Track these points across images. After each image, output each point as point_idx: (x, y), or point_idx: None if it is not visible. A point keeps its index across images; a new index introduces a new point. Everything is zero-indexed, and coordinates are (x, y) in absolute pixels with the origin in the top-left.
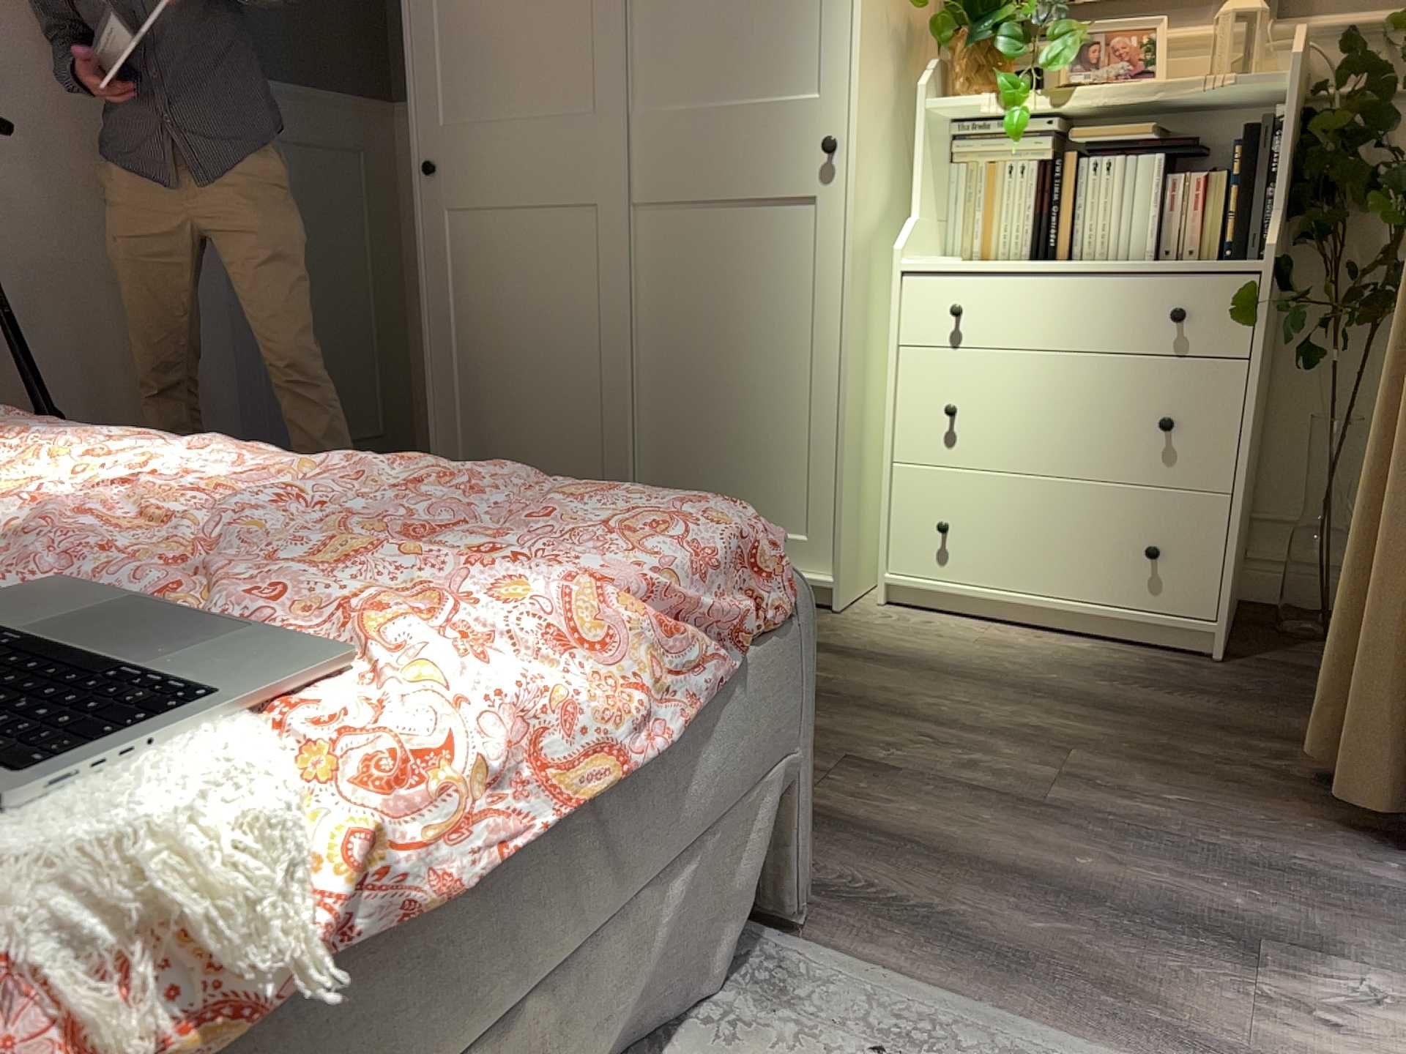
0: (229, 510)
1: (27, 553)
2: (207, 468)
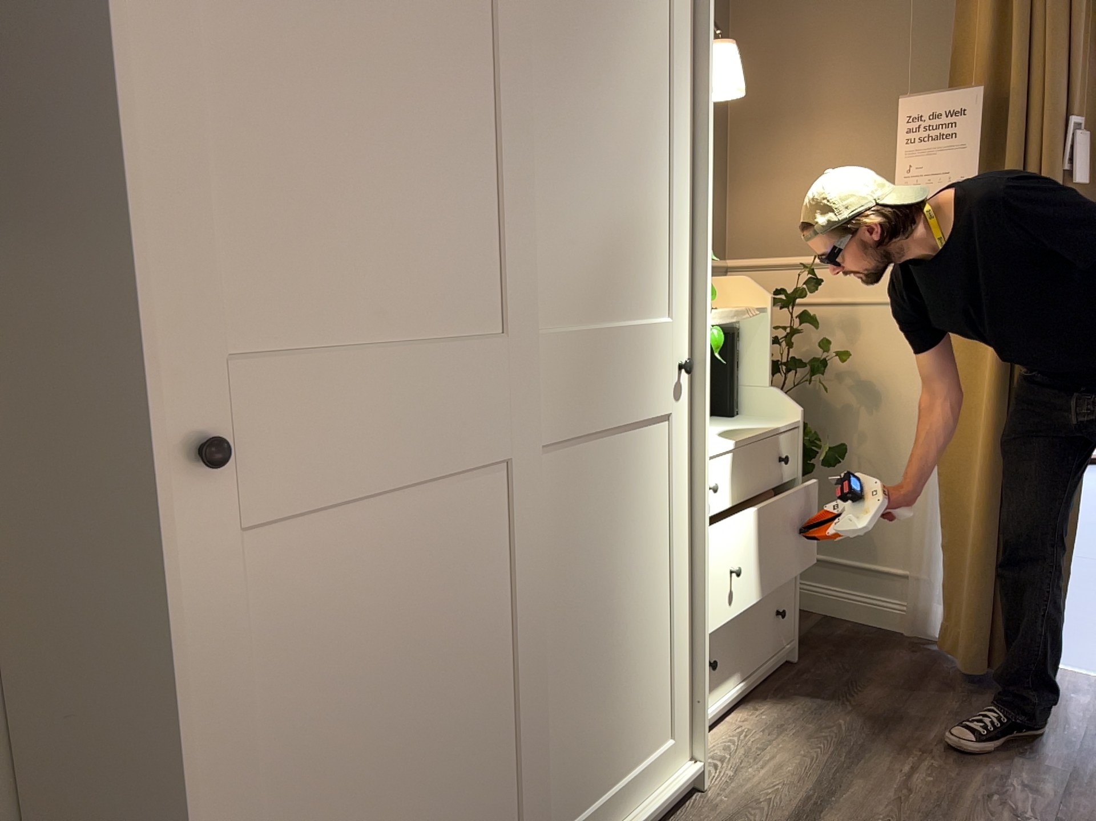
0: None
1: None
2: None
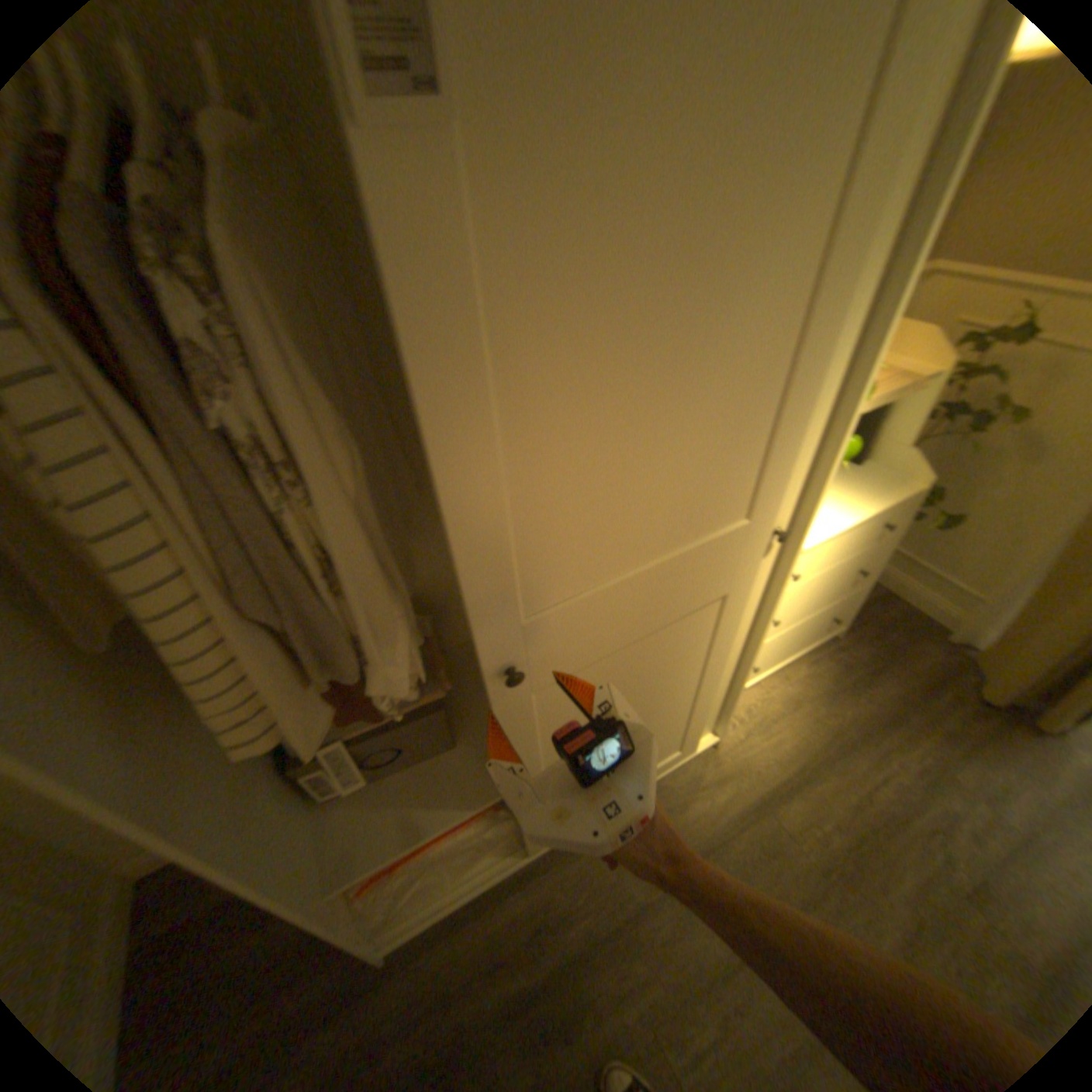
0: None
1: None
2: None
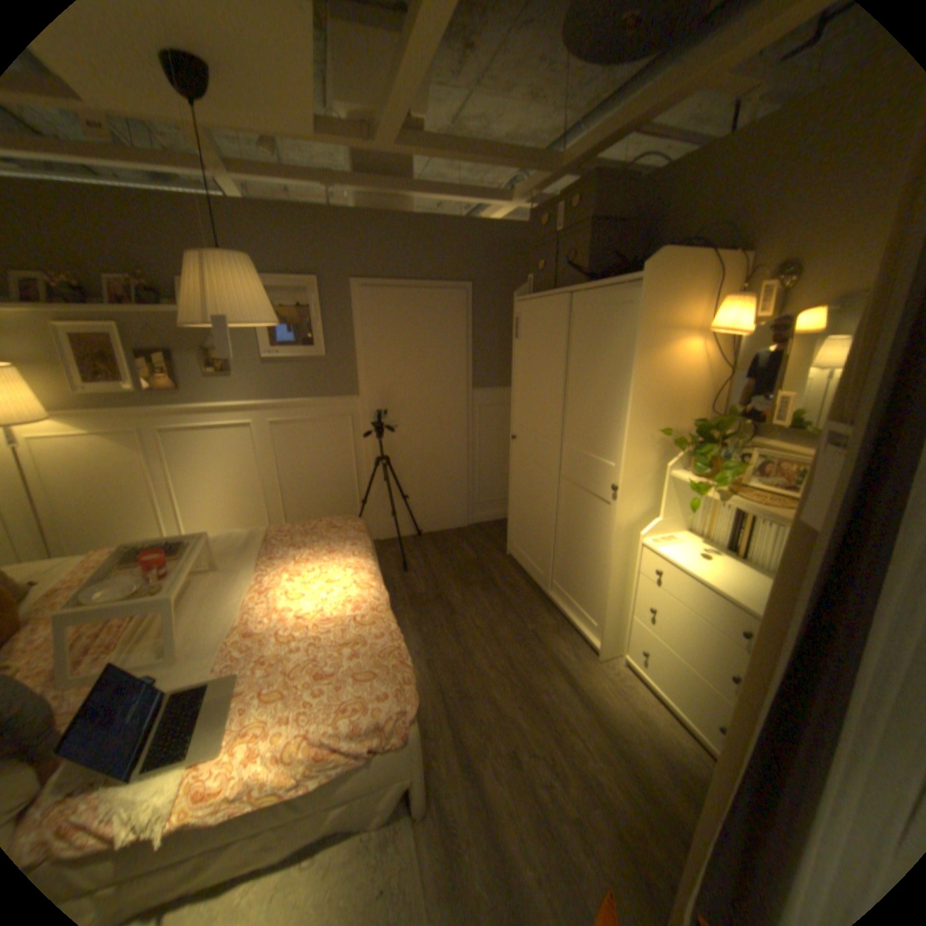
0: (320, 628)
1: (268, 638)
2: (341, 597)
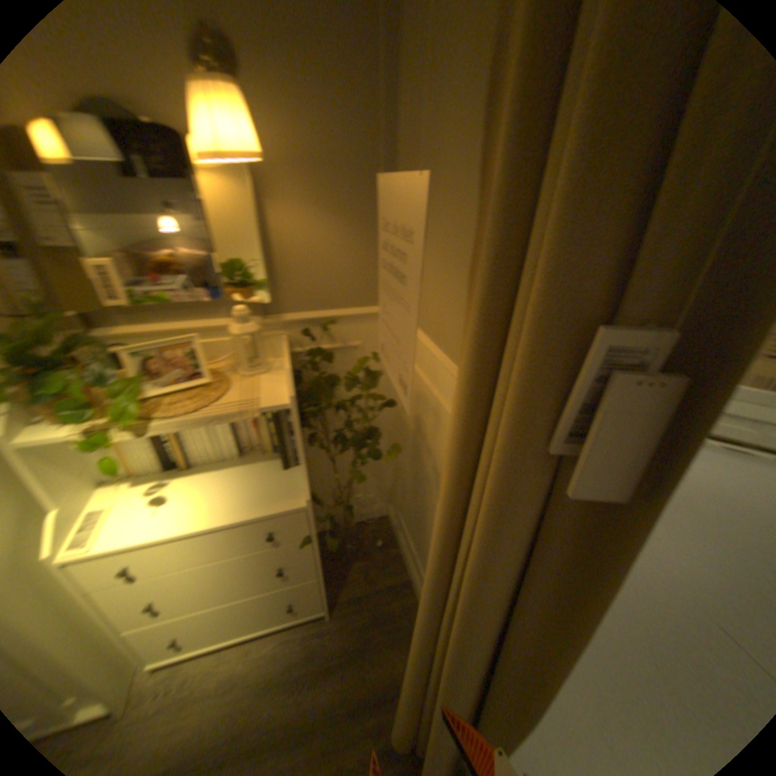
0: None
1: None
2: None
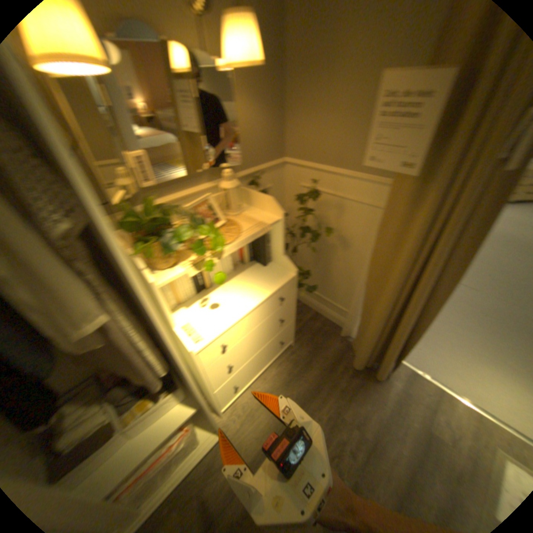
0: None
1: None
2: None
